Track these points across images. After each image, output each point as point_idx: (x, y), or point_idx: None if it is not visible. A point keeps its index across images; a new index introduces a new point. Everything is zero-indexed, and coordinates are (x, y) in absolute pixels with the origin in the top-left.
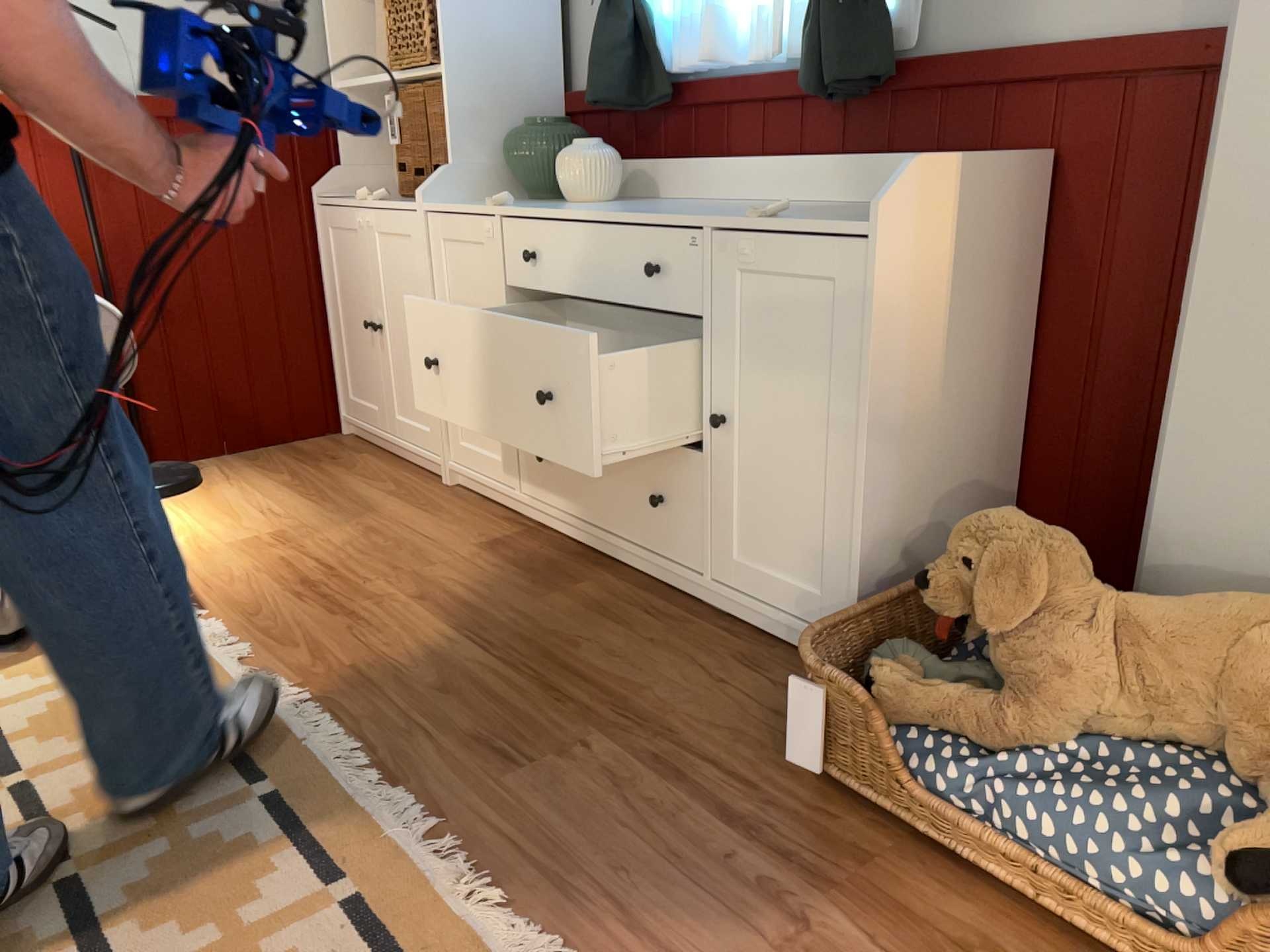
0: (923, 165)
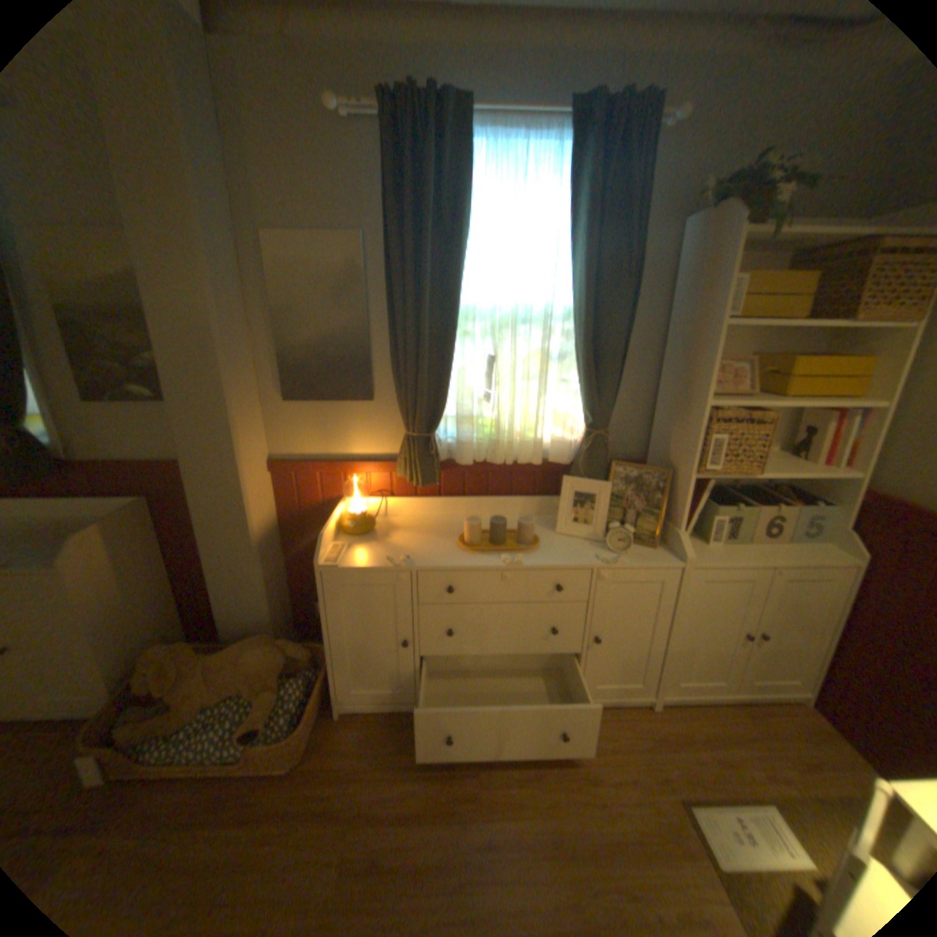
0: (77, 537)
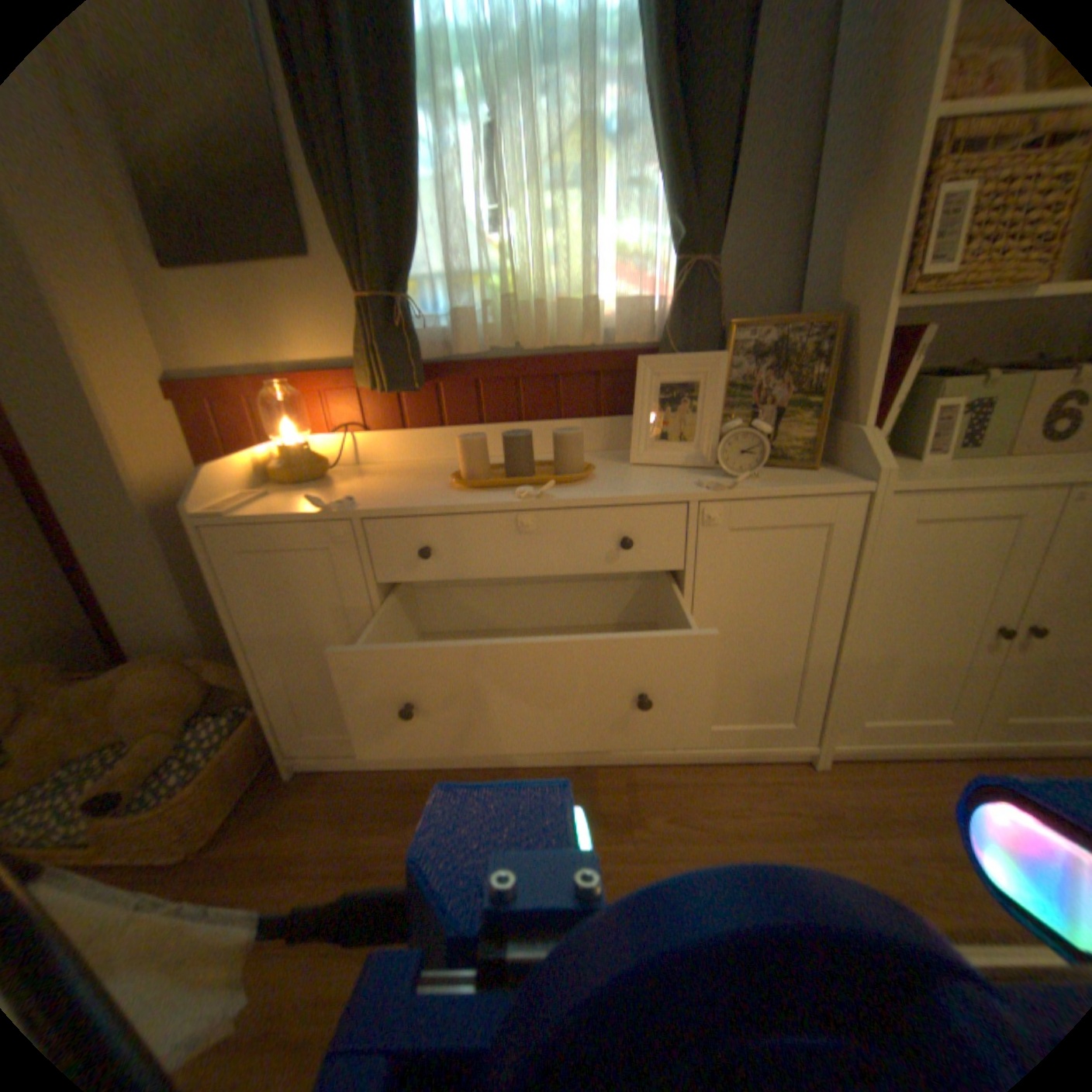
0: None
